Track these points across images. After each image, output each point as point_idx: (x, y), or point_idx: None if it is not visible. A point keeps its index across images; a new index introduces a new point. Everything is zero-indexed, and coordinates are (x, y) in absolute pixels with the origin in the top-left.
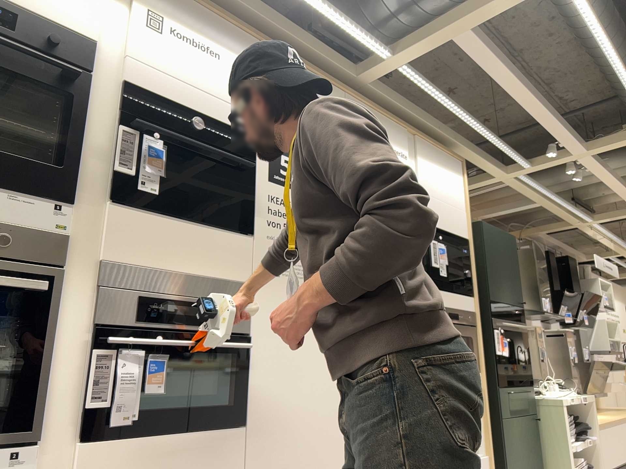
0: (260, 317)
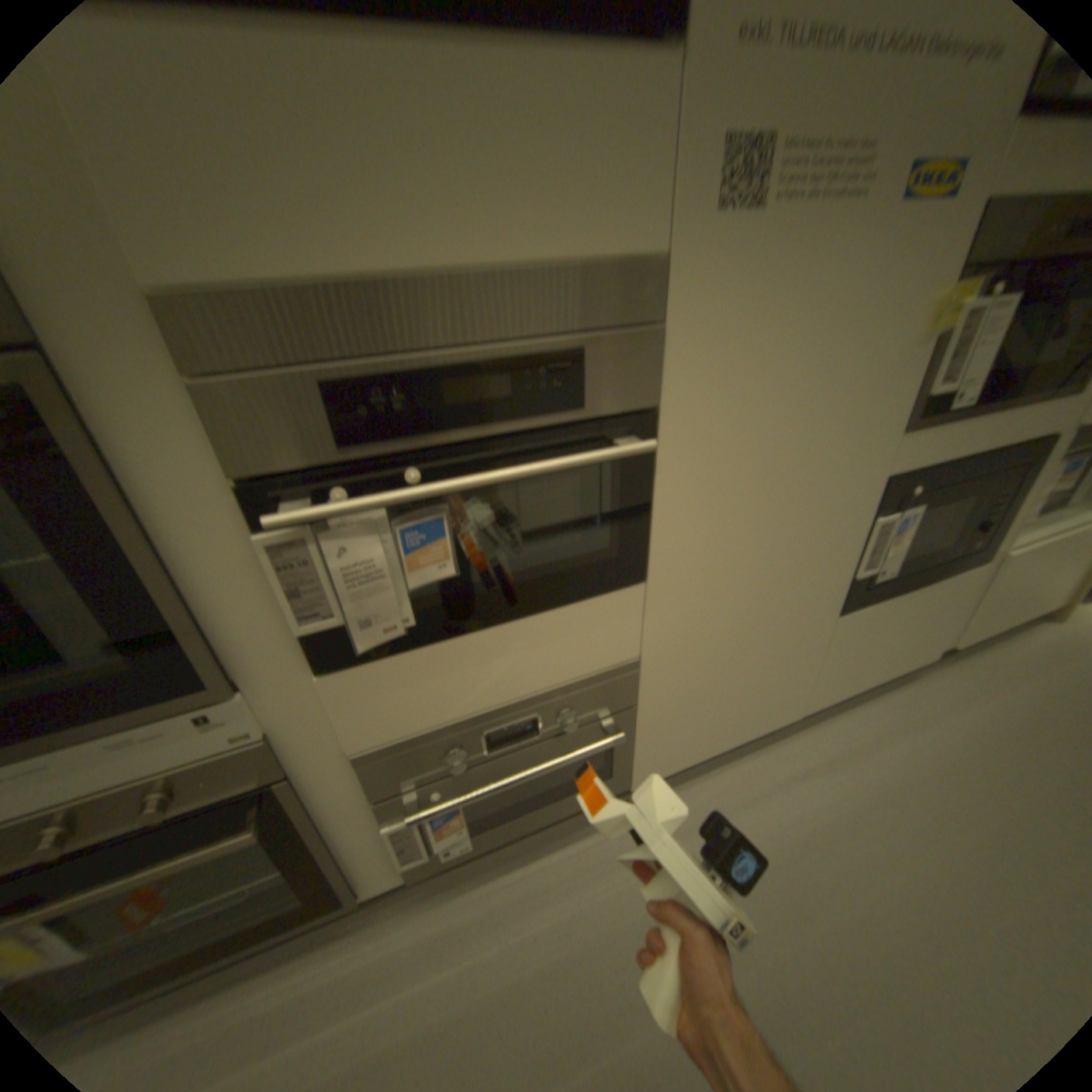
0: (687, 351)
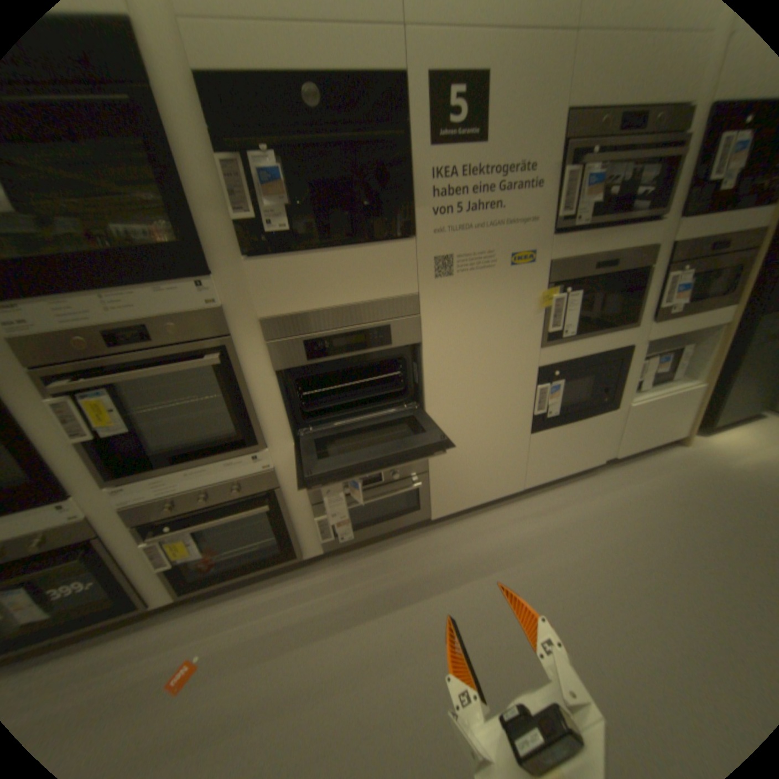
0: (429, 324)
